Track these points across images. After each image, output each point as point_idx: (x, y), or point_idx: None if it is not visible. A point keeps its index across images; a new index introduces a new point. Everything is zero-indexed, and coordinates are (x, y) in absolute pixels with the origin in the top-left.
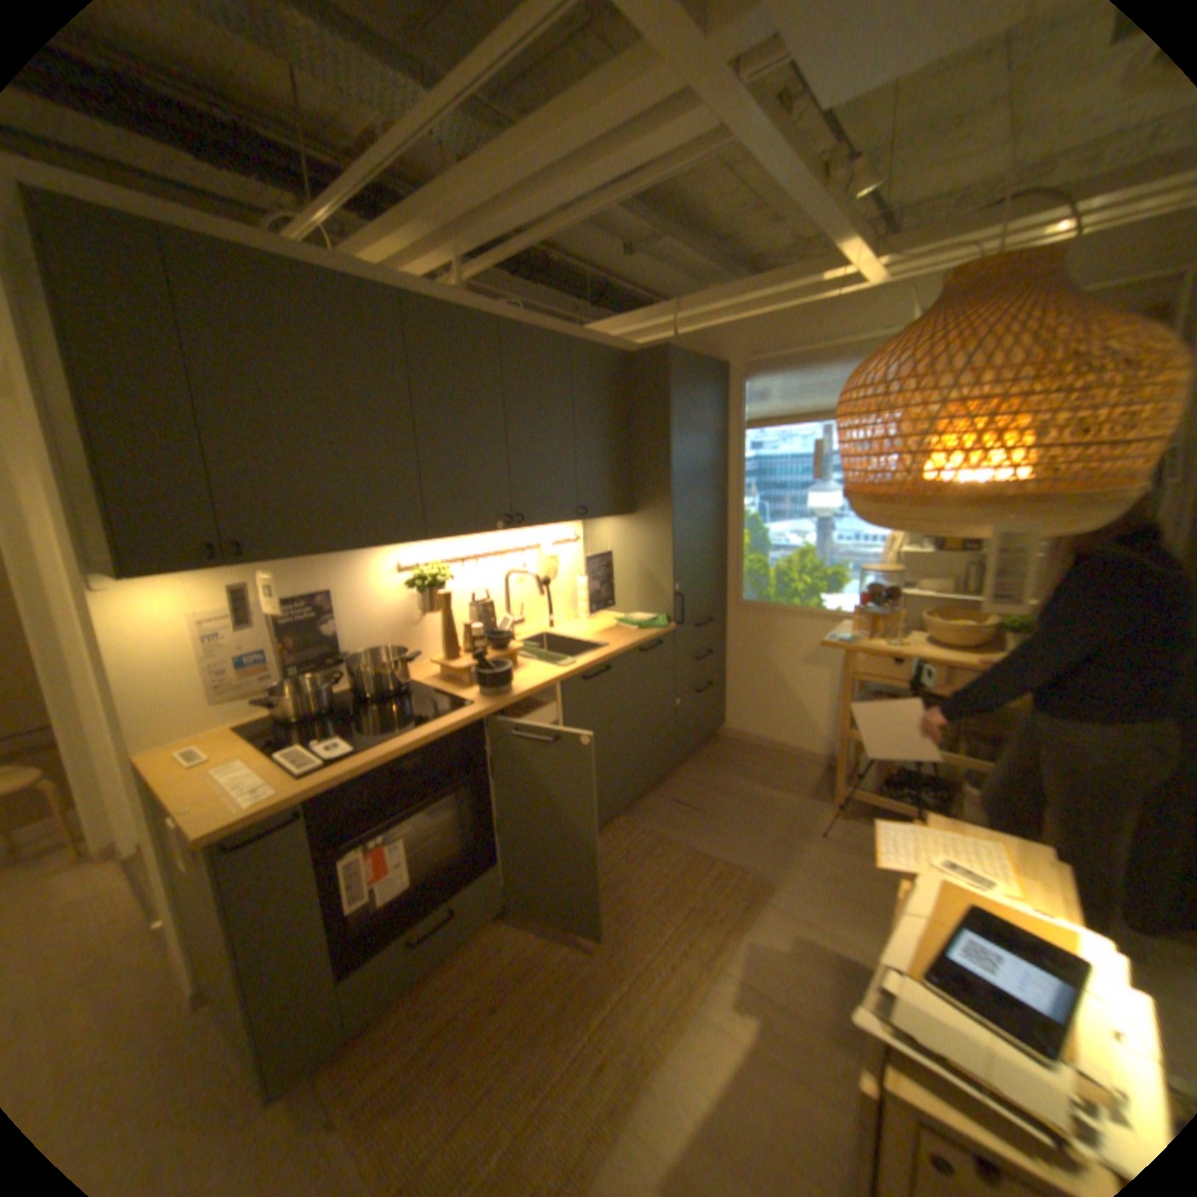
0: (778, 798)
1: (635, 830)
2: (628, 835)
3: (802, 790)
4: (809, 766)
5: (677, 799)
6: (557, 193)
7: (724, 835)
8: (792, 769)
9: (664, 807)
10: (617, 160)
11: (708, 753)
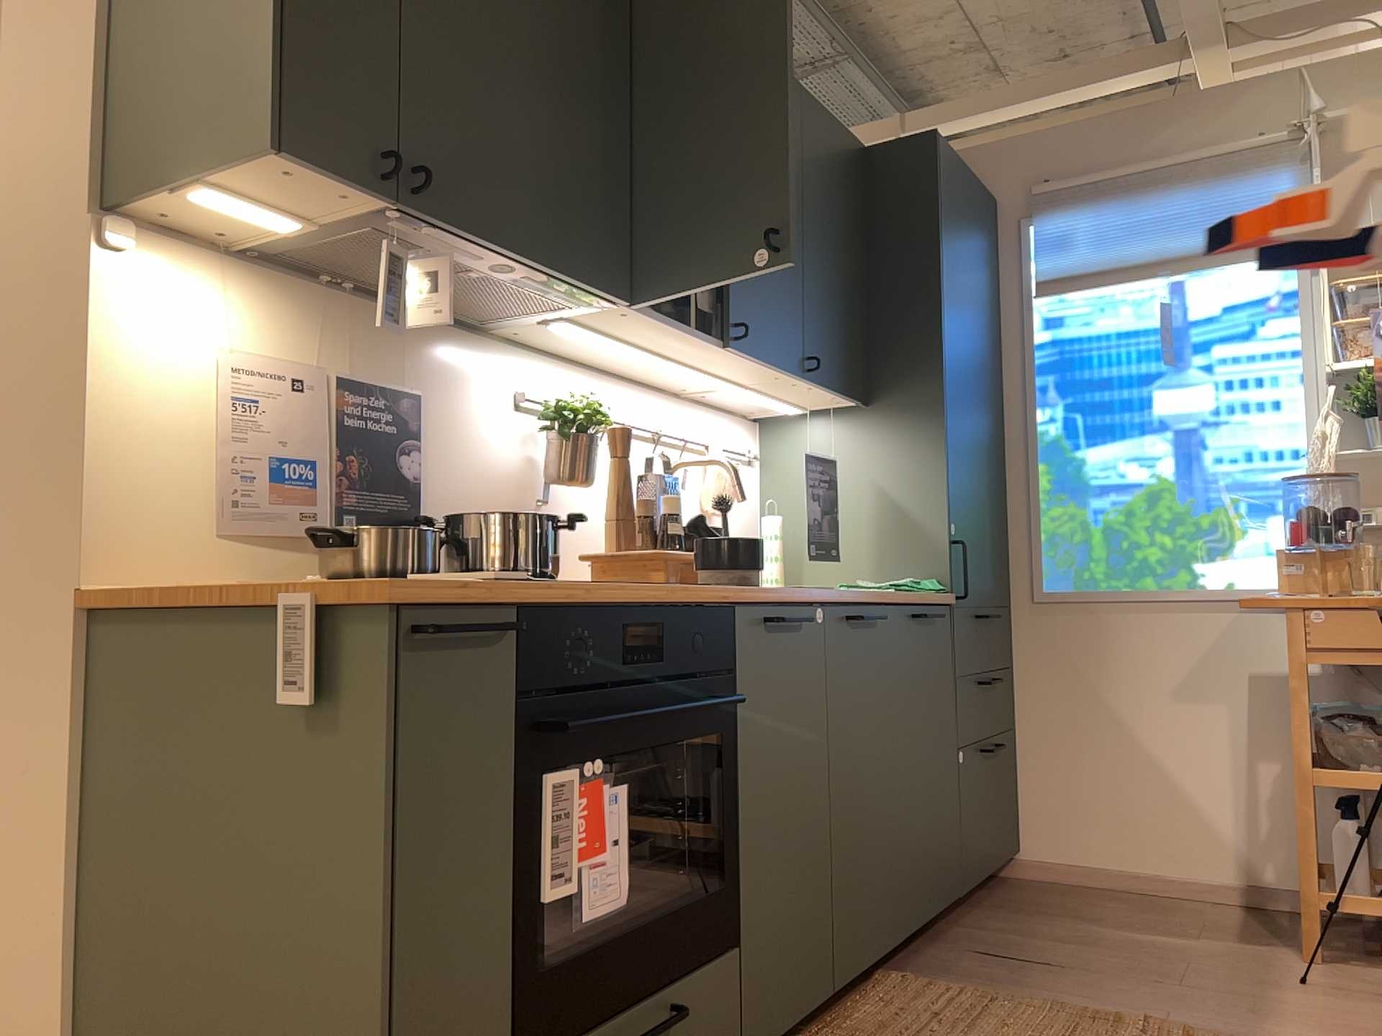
0: (1179, 941)
1: (930, 985)
2: (918, 991)
3: (1218, 932)
4: (1209, 906)
5: (984, 949)
6: None
7: (1112, 987)
8: (1180, 910)
9: (965, 959)
10: None
11: (1003, 895)
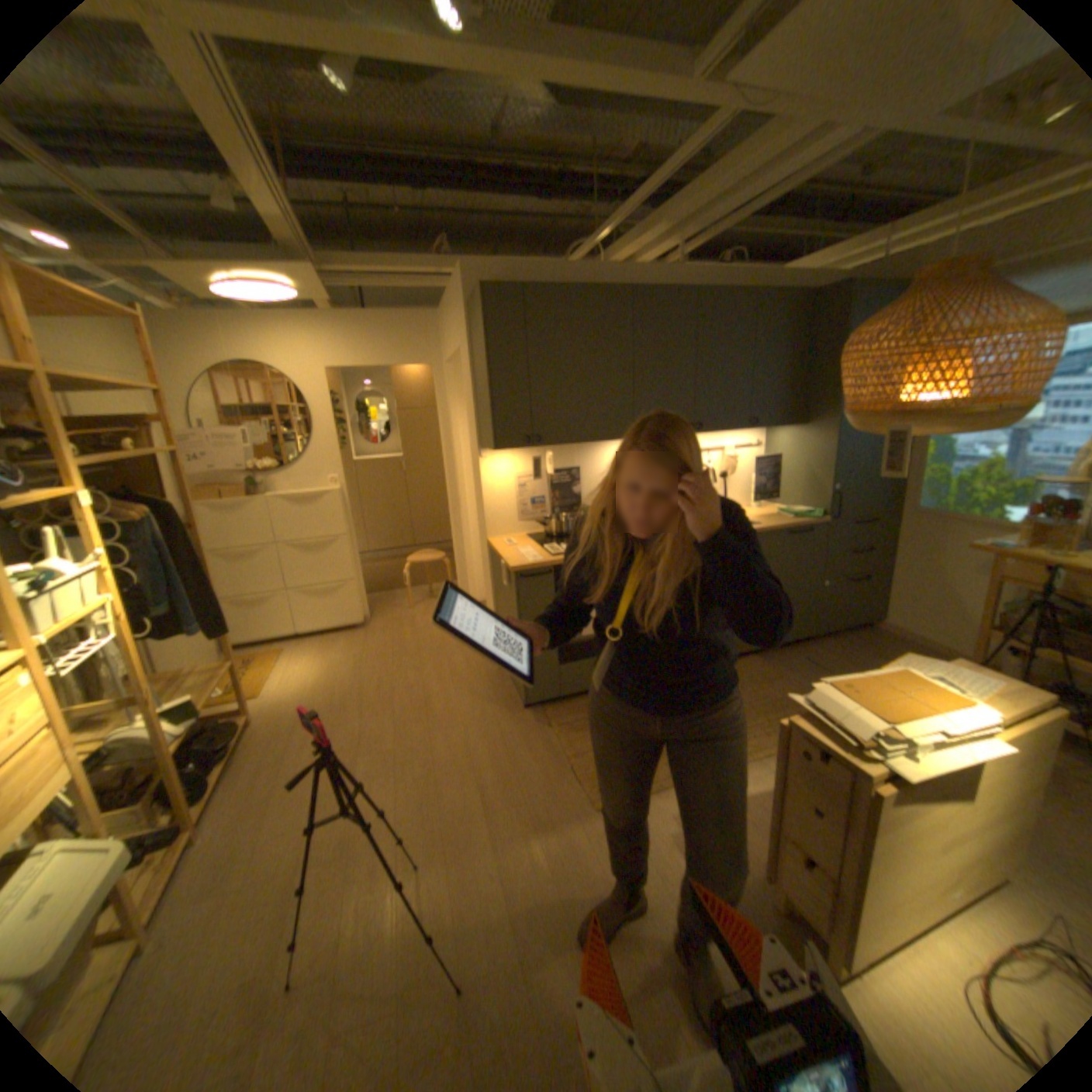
0: None
1: (763, 666)
2: (756, 667)
3: None
4: None
5: (810, 658)
6: (743, 195)
7: None
8: None
9: (795, 660)
10: (783, 169)
11: (858, 637)
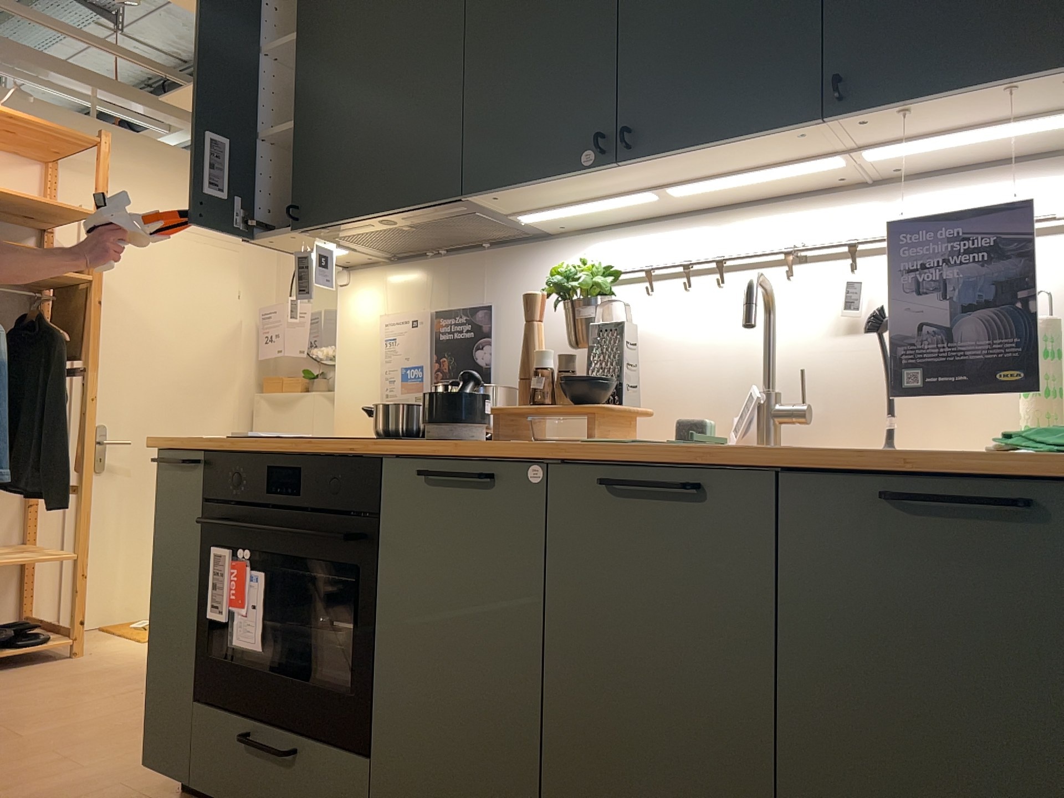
0: None
1: None
2: None
3: None
4: None
5: None
6: None
7: None
8: None
9: None
10: None
11: None
